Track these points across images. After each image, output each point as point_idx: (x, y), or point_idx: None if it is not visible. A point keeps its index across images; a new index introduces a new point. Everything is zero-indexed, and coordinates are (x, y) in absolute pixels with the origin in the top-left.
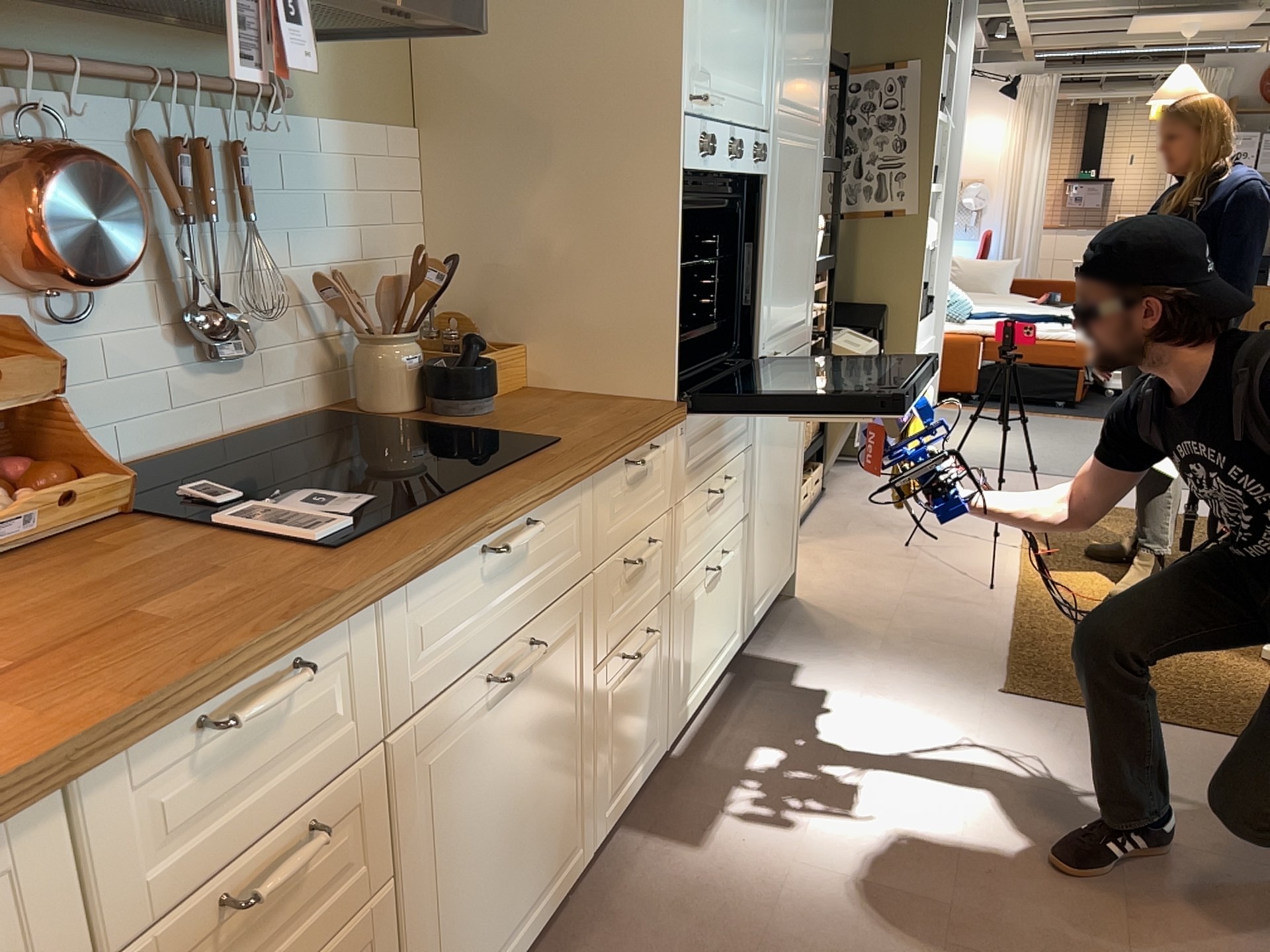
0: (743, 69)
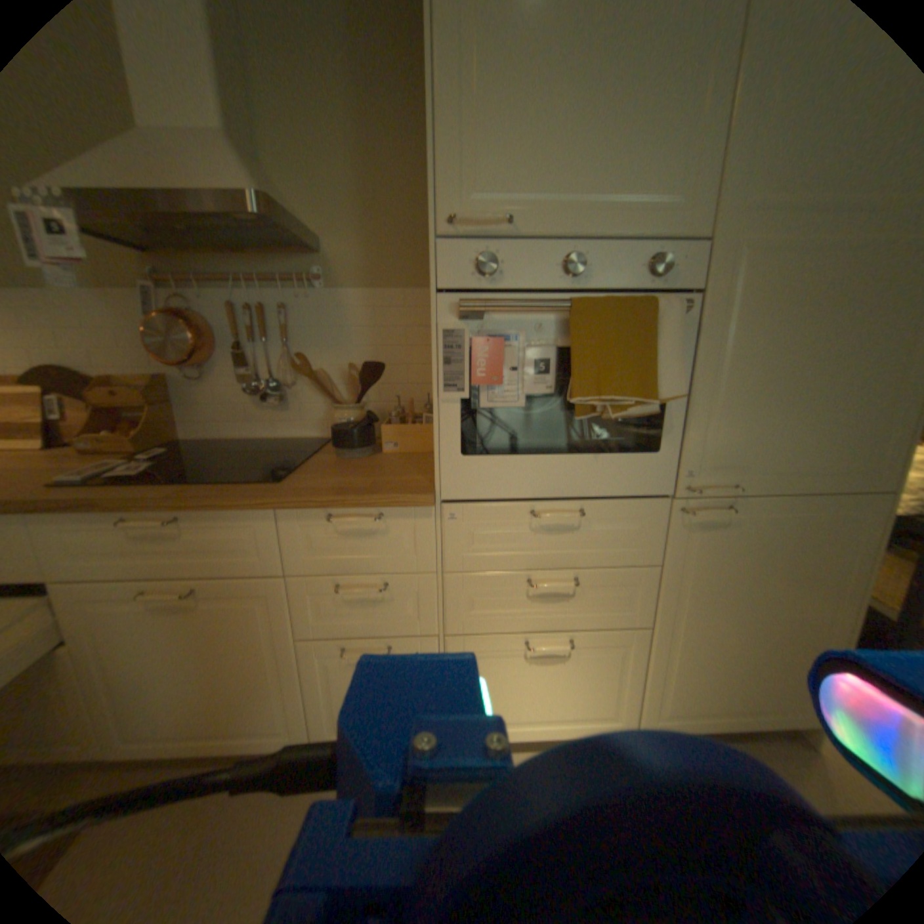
0: (608, 164)
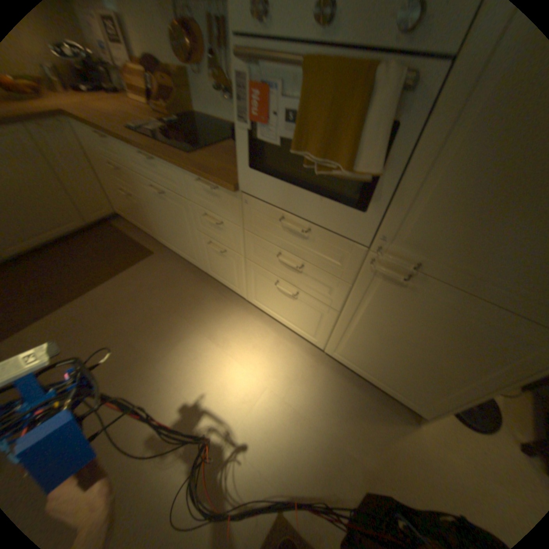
0: None
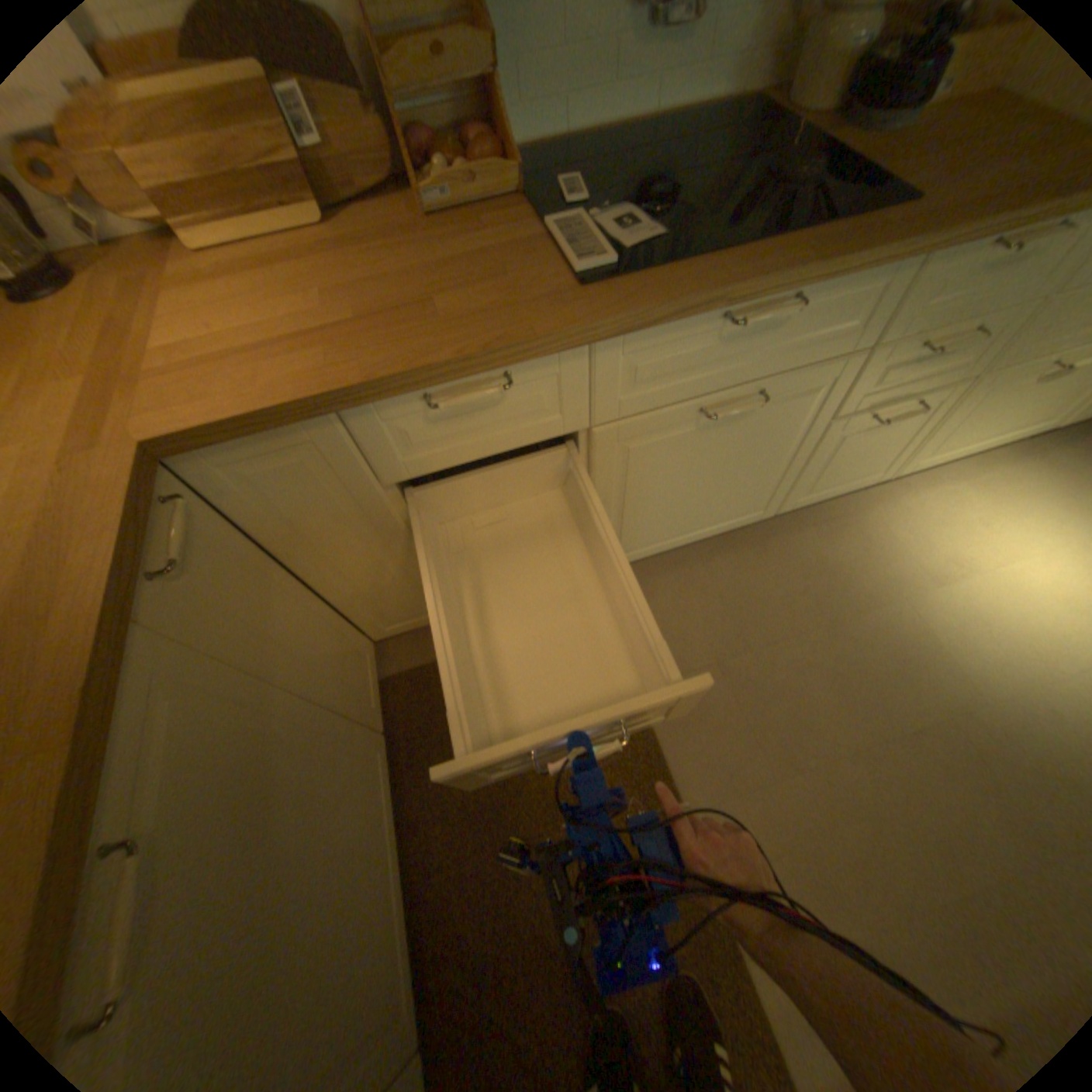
0: None
